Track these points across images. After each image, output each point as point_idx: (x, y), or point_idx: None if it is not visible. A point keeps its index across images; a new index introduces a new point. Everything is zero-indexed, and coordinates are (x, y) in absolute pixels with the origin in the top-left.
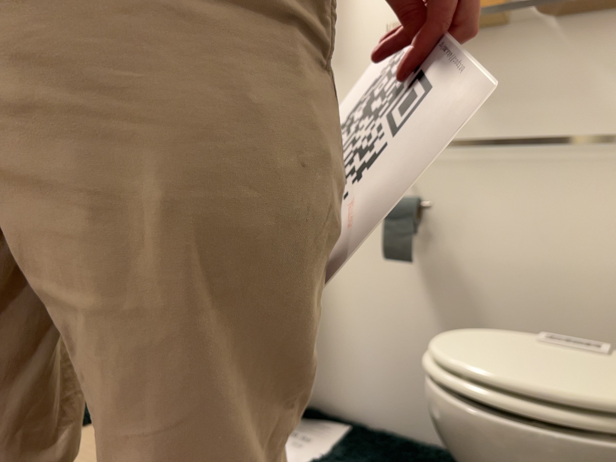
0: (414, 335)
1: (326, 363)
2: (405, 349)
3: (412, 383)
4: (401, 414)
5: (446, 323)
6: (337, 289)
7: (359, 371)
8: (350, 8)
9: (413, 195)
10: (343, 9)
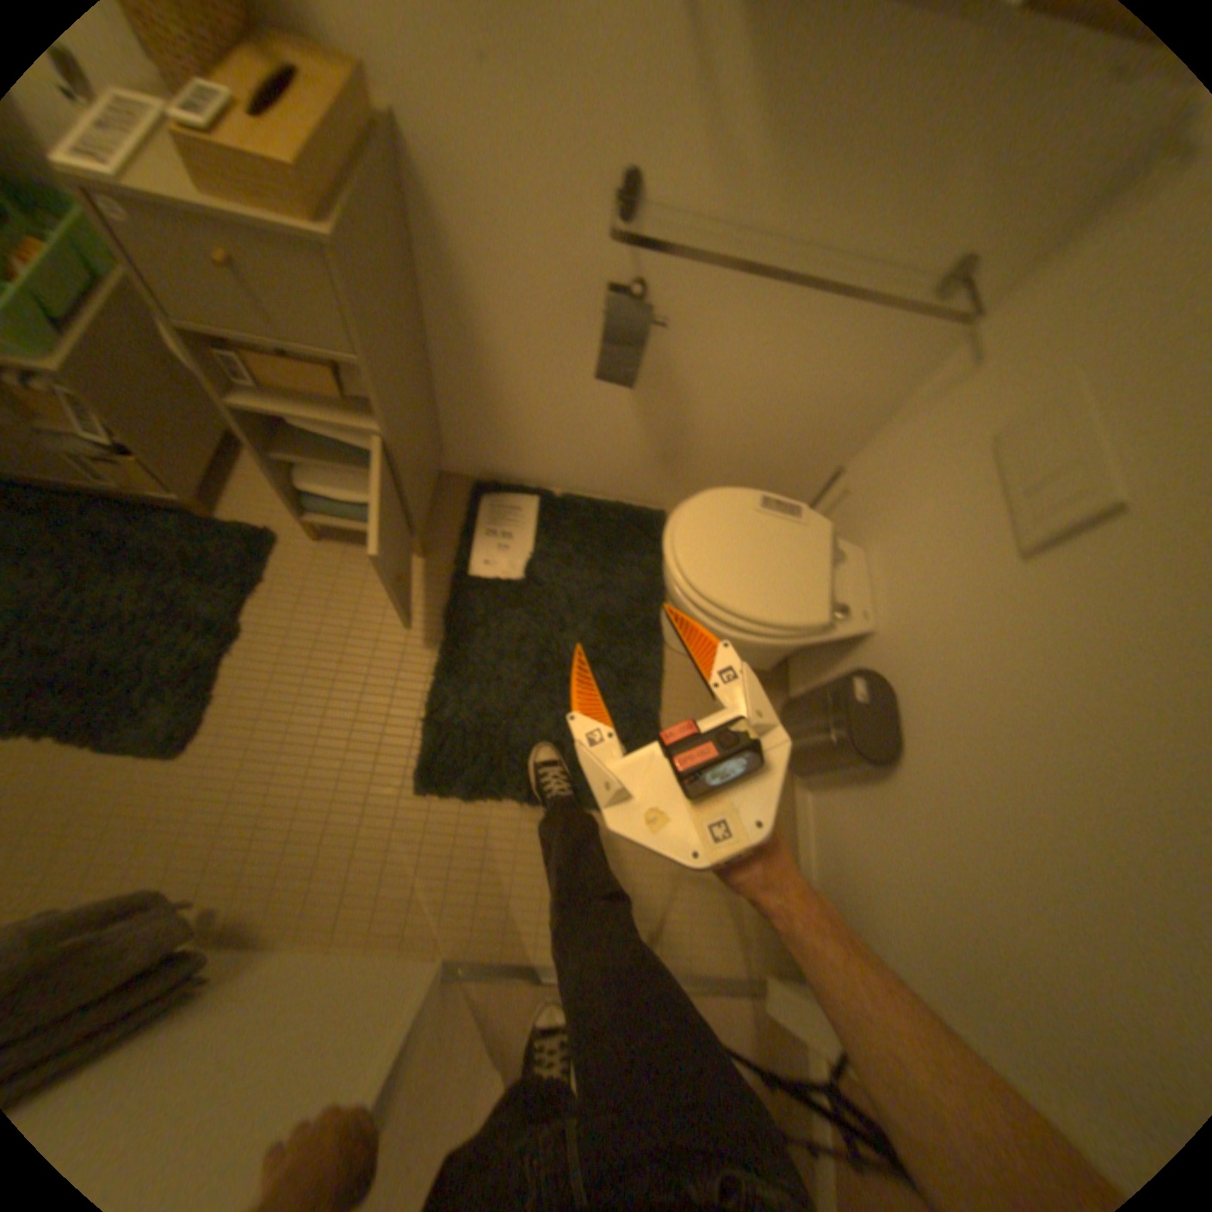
0: (612, 426)
1: (503, 443)
2: (599, 436)
3: (603, 461)
4: (589, 480)
5: (650, 419)
6: (513, 377)
7: (544, 450)
8: None
9: (637, 277)
10: None
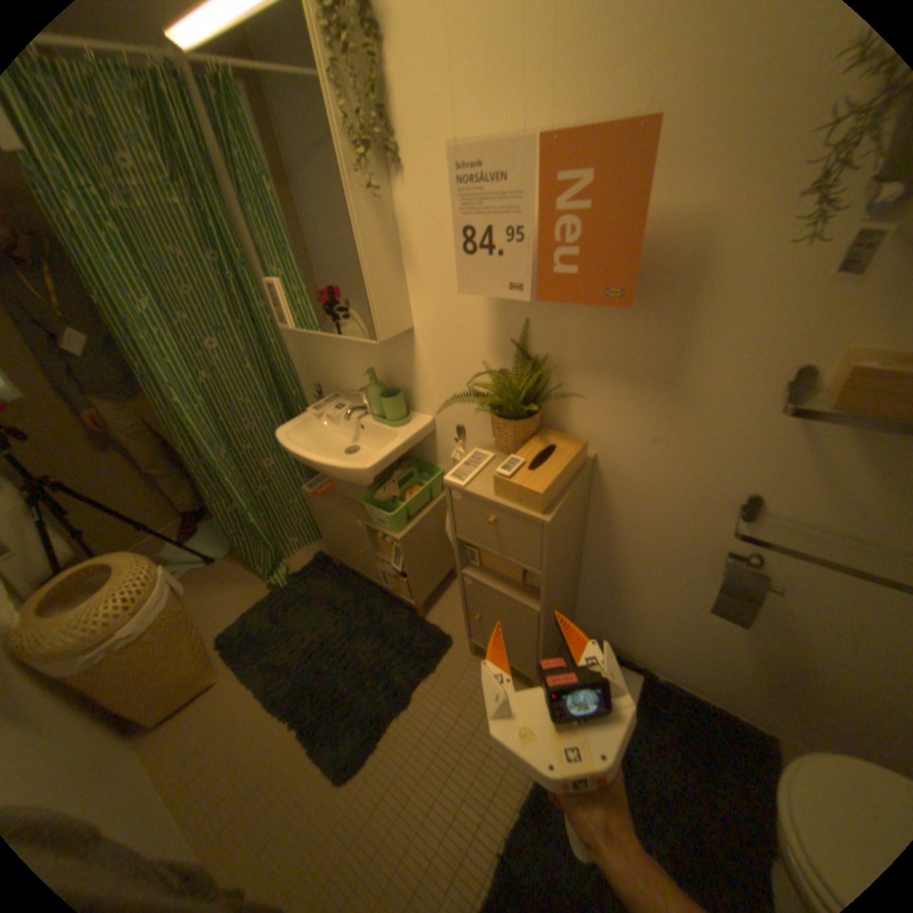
0: (721, 643)
1: (620, 625)
2: (708, 647)
3: (709, 667)
4: (692, 678)
5: (763, 650)
6: (638, 587)
7: (654, 641)
8: (708, 315)
9: (754, 551)
10: (694, 314)
